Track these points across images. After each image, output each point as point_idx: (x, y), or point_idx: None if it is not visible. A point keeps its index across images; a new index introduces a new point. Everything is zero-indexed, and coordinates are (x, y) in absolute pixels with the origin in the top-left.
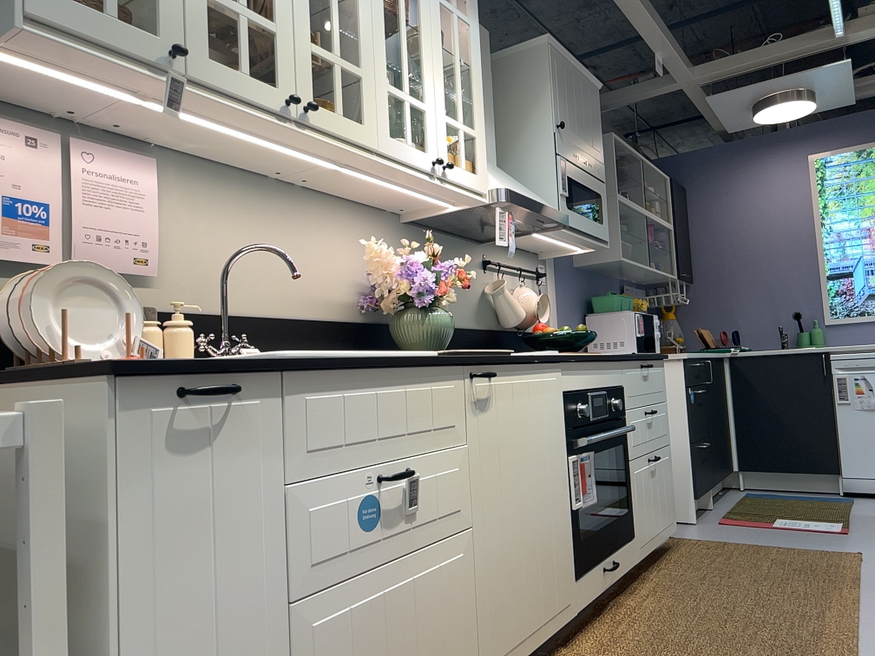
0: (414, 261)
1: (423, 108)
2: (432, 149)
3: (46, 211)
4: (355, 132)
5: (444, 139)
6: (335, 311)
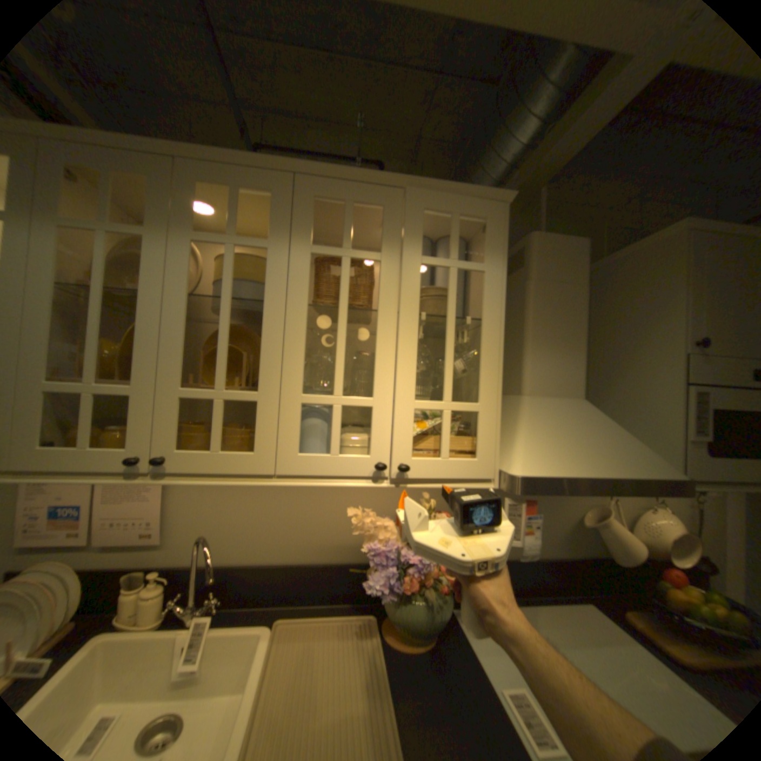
0: (388, 546)
1: (367, 403)
2: (379, 448)
3: (78, 510)
4: (238, 463)
5: (406, 430)
6: (344, 555)
